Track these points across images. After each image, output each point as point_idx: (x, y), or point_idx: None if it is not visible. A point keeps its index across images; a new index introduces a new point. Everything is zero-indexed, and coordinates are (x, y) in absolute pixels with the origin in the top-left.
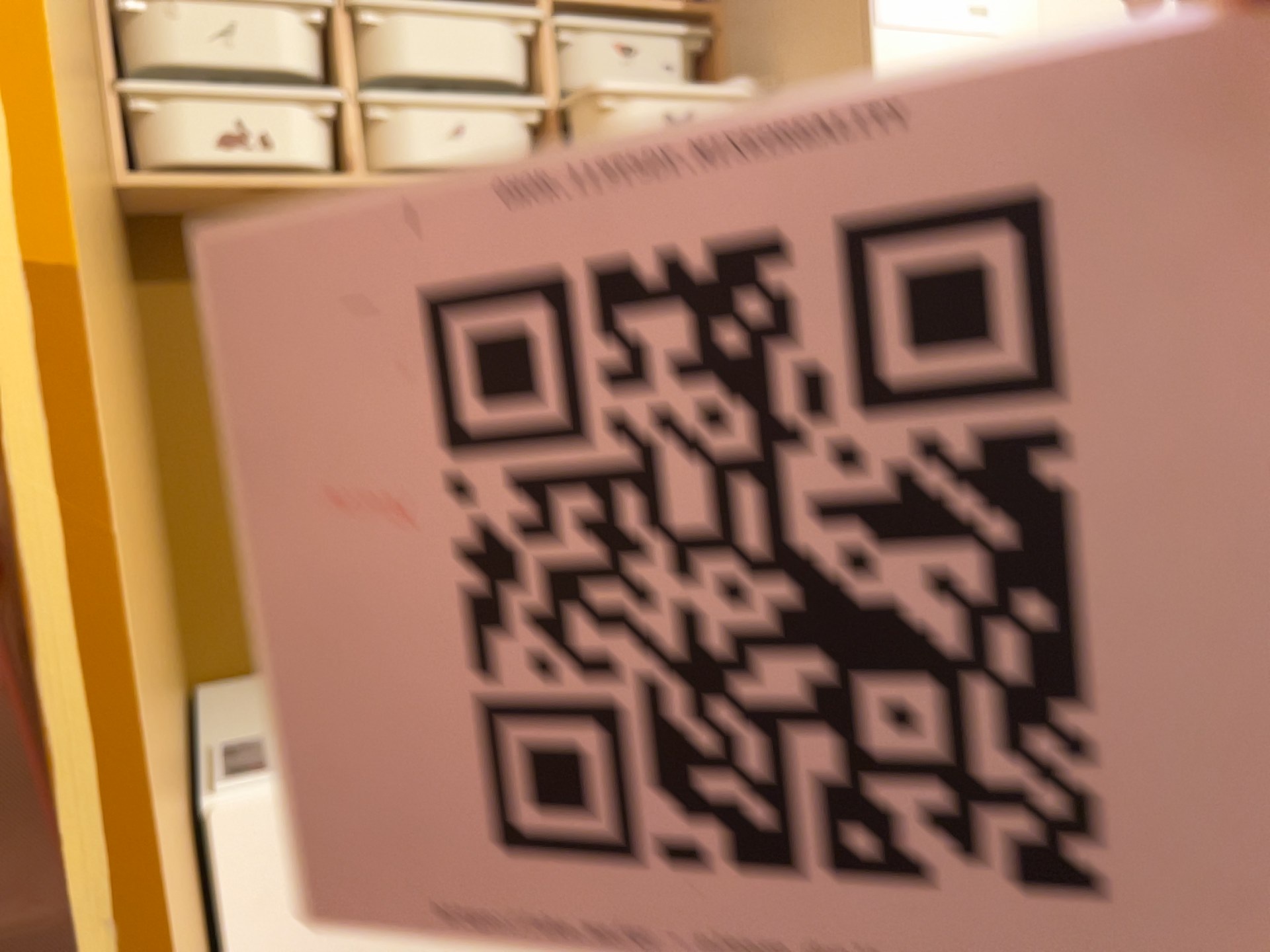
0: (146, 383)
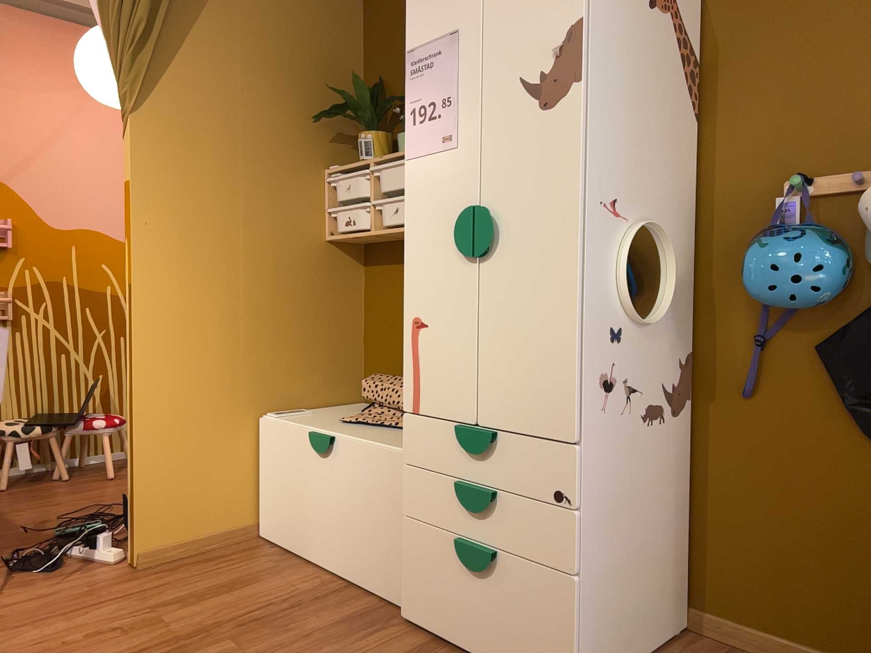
0: (362, 298)
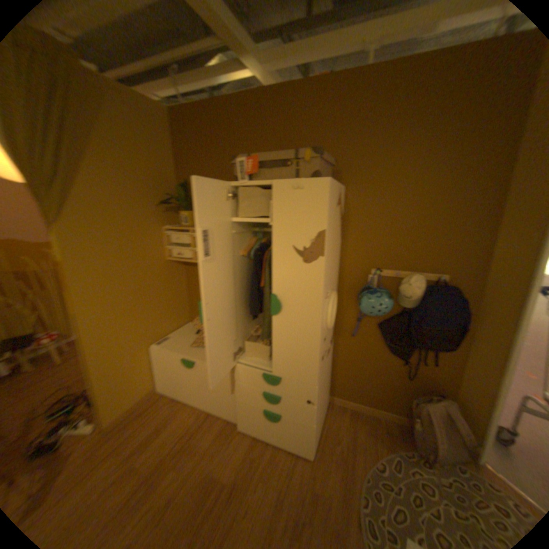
0: (184, 280)
